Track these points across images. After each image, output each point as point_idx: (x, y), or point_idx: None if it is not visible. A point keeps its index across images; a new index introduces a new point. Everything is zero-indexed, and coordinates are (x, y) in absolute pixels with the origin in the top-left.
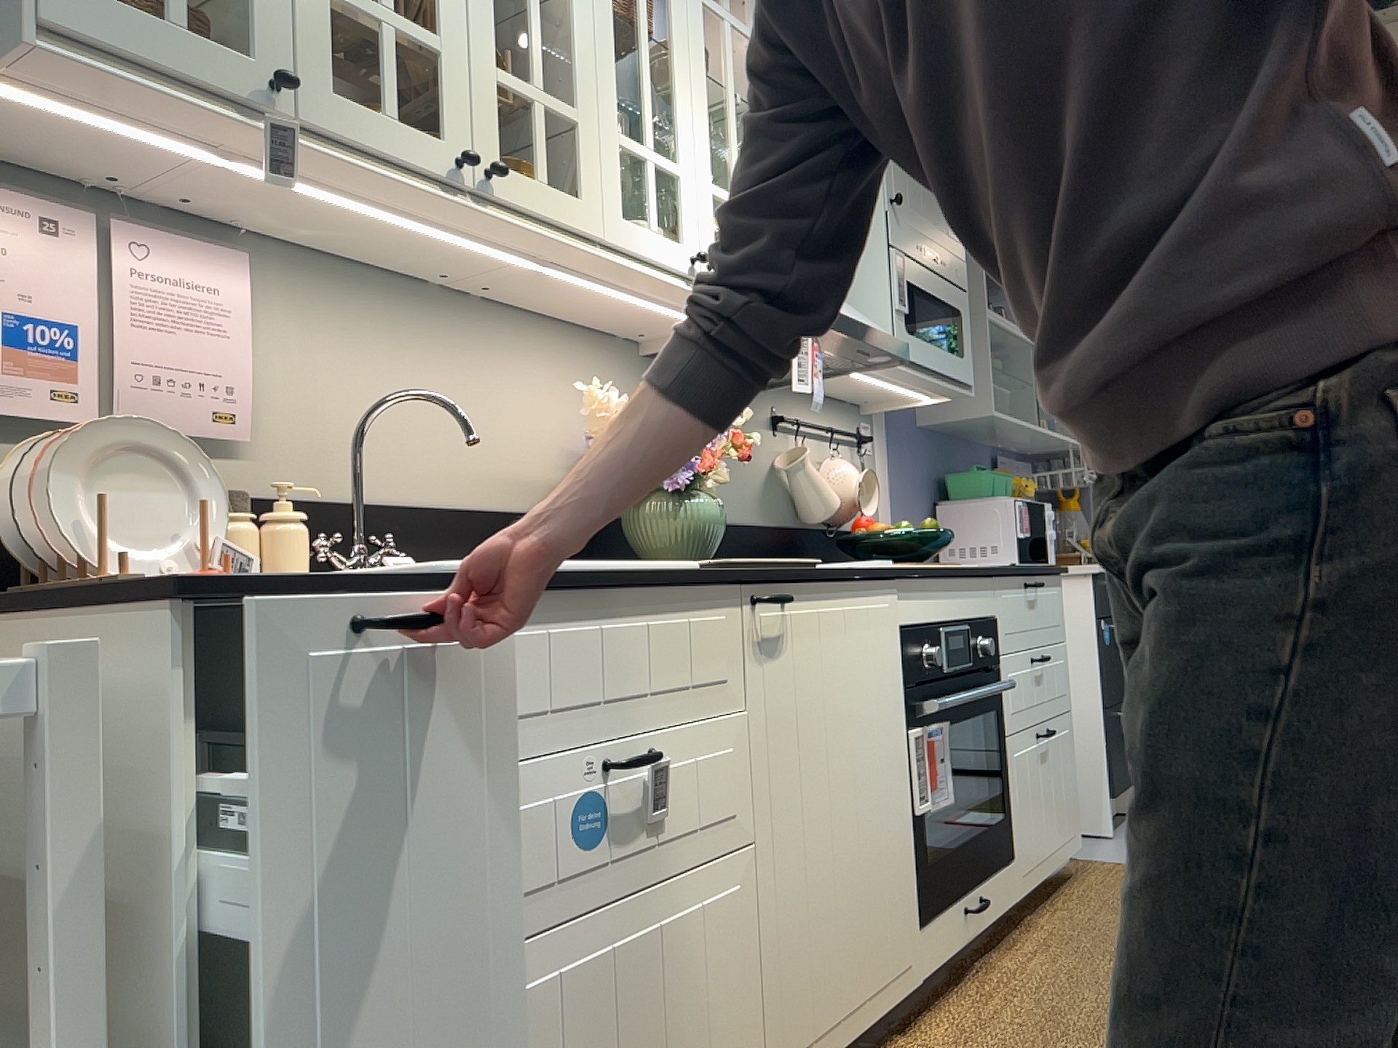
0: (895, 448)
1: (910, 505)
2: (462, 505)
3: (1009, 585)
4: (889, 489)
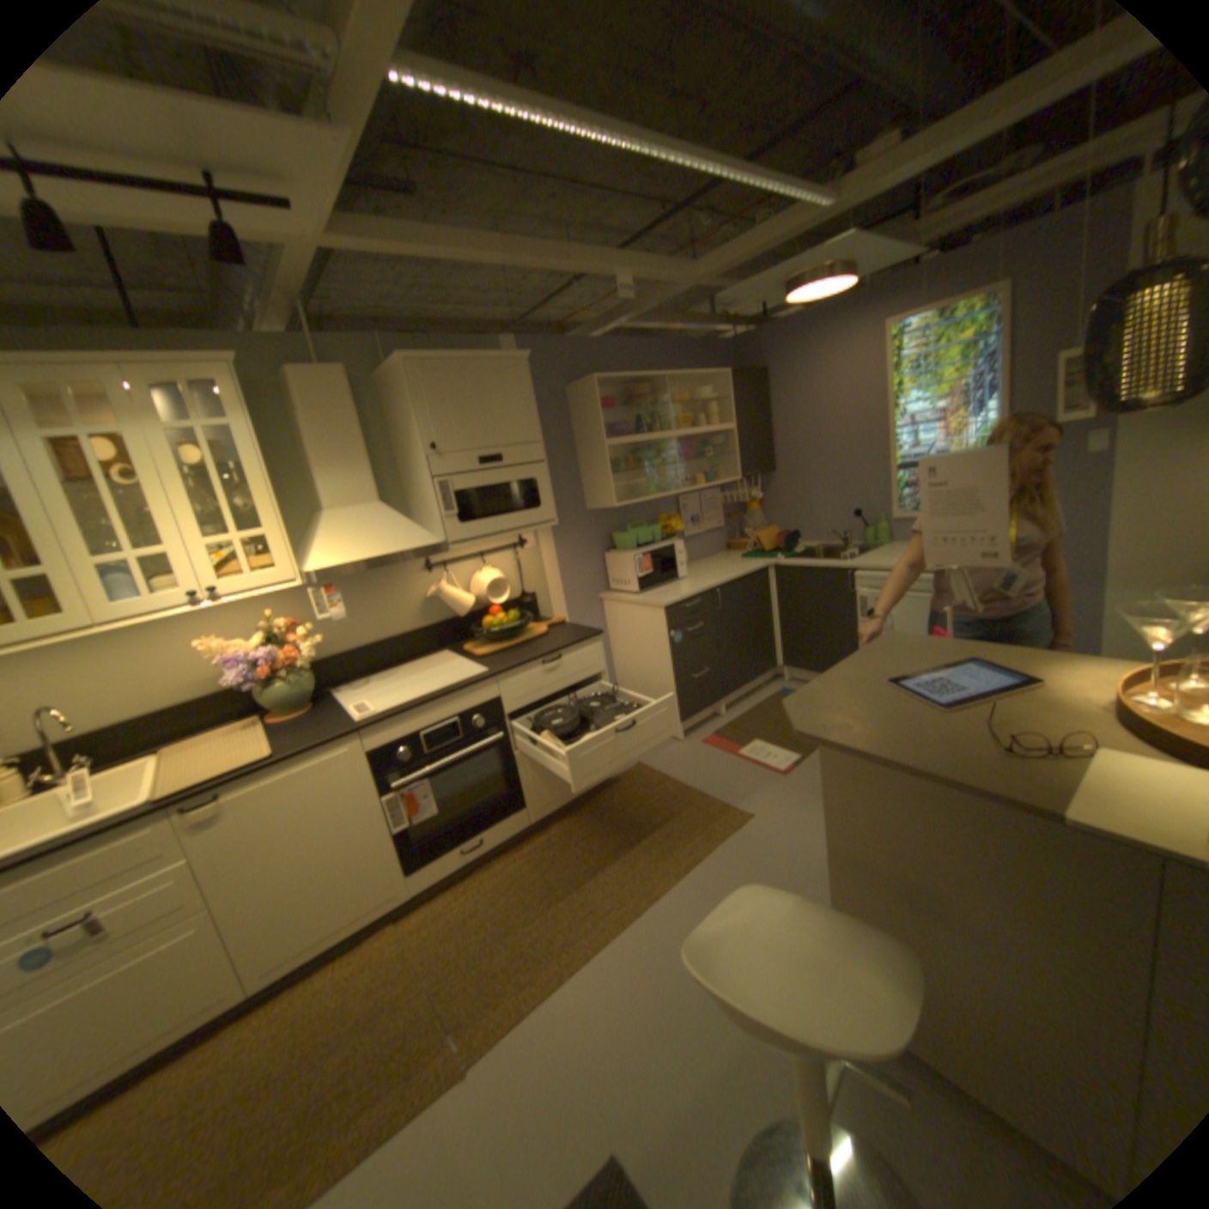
0: (558, 534)
1: (578, 562)
2: (159, 707)
3: (518, 671)
4: (553, 560)
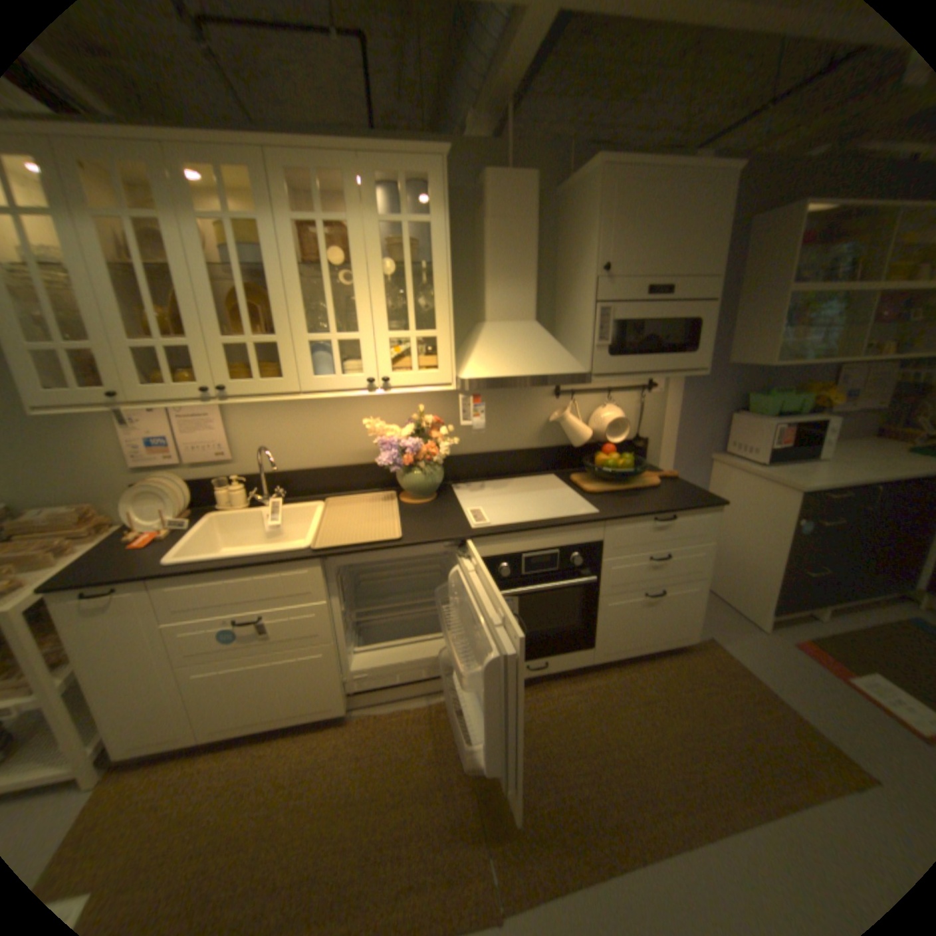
0: (689, 383)
1: (700, 416)
2: (331, 465)
3: (627, 522)
4: (675, 410)
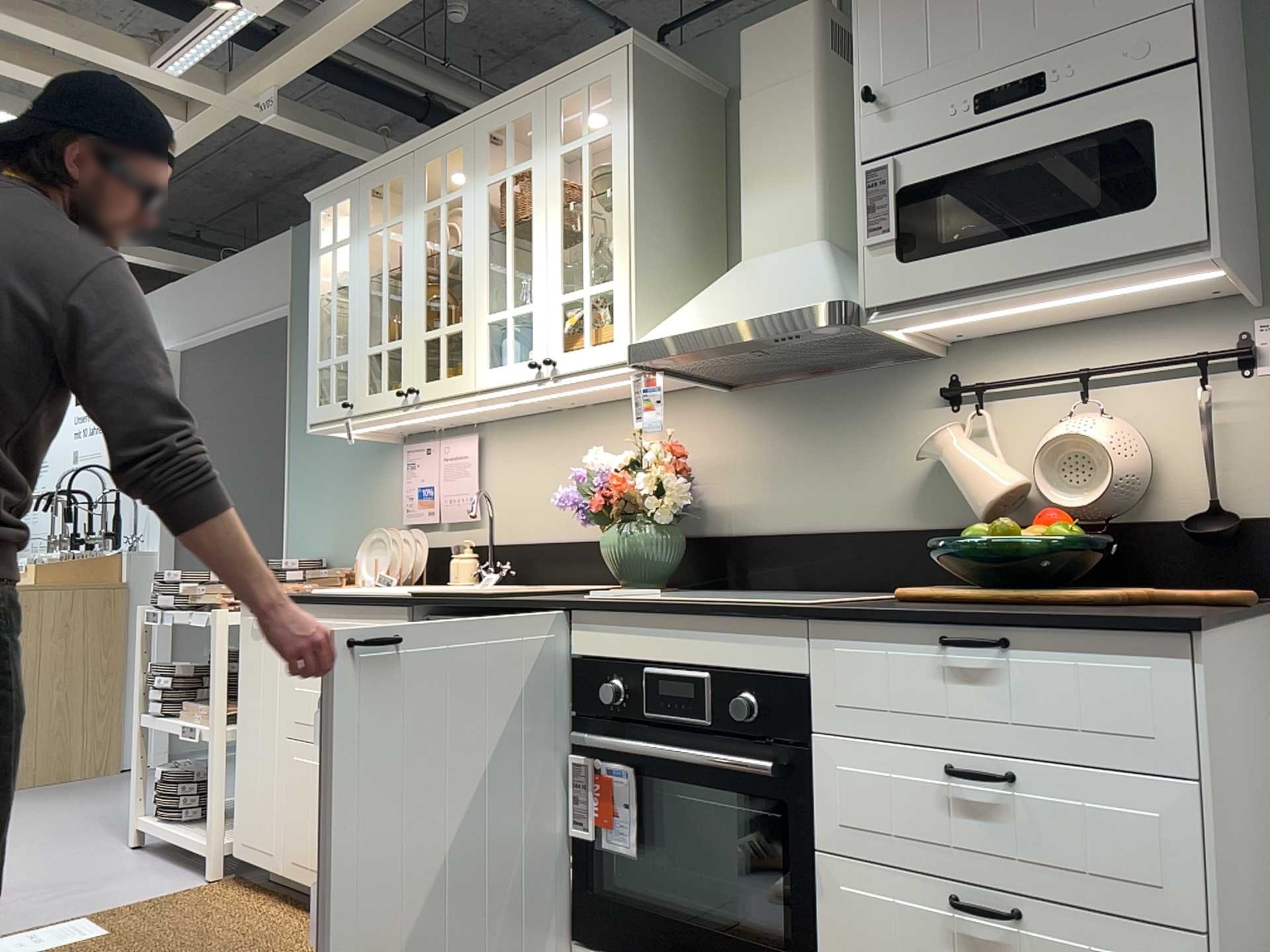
0: None
1: None
2: (574, 539)
3: (864, 634)
4: None
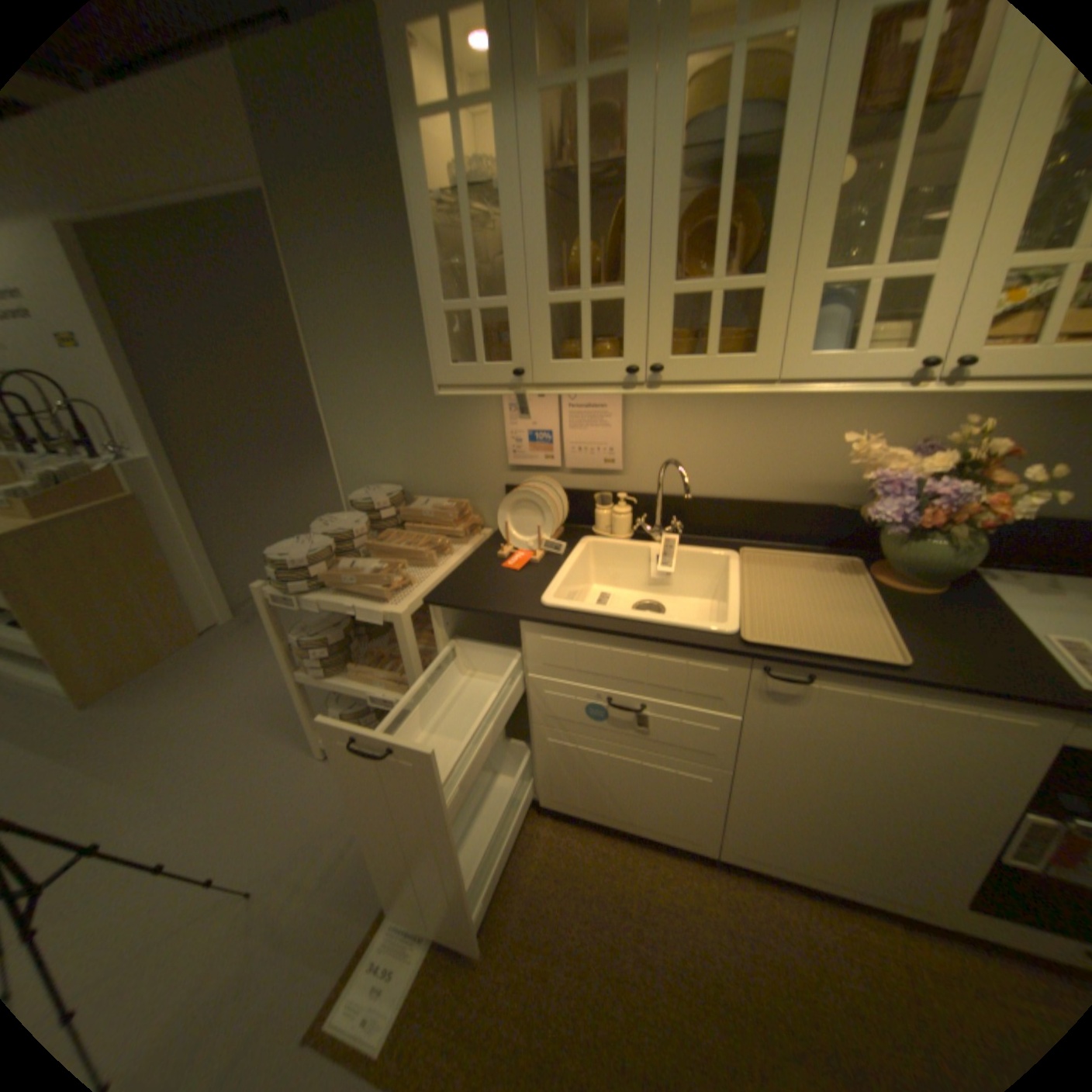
0: None
1: None
2: (756, 498)
3: None
4: None
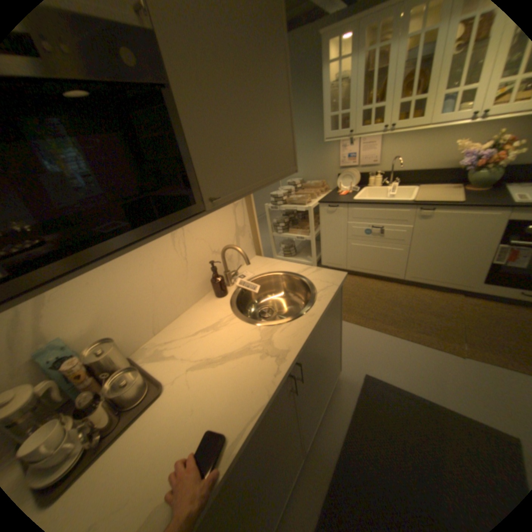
0: None
1: None
2: (428, 169)
3: None
4: None
